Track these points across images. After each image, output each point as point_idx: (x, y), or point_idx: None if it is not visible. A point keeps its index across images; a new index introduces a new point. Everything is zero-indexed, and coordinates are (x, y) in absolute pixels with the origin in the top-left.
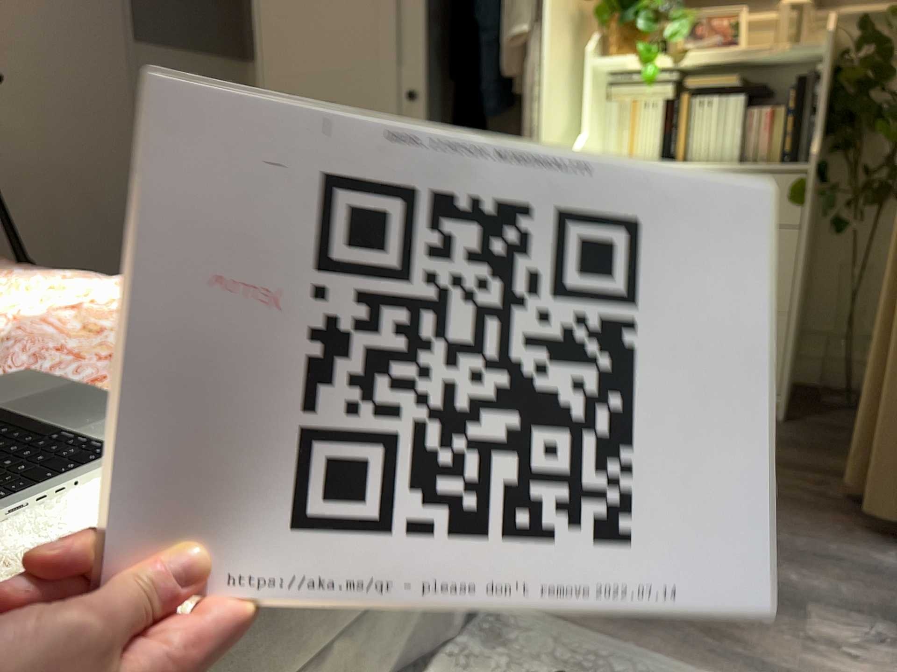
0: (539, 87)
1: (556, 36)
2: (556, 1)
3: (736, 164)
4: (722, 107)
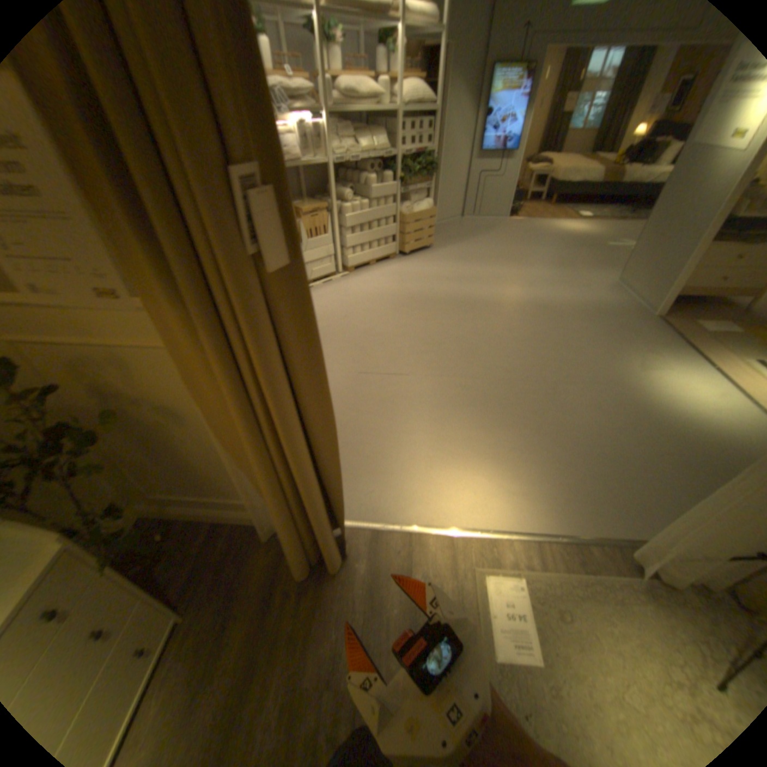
0: None
1: None
2: None
3: None
4: None
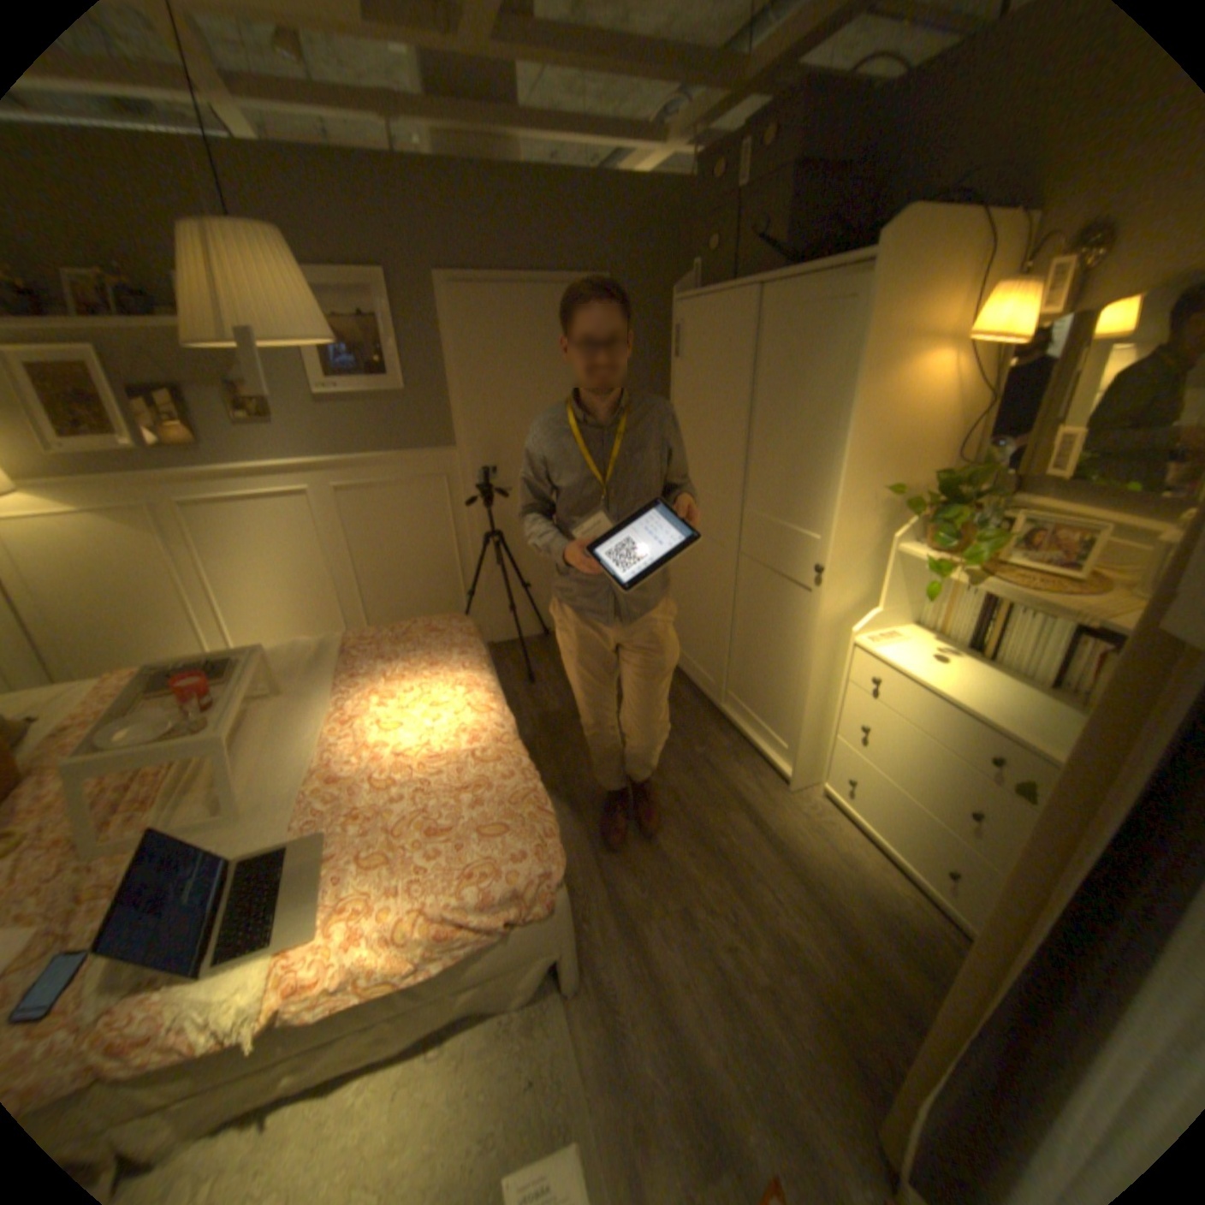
0: (828, 570)
1: (850, 530)
2: (856, 500)
3: (1038, 691)
4: (1045, 625)
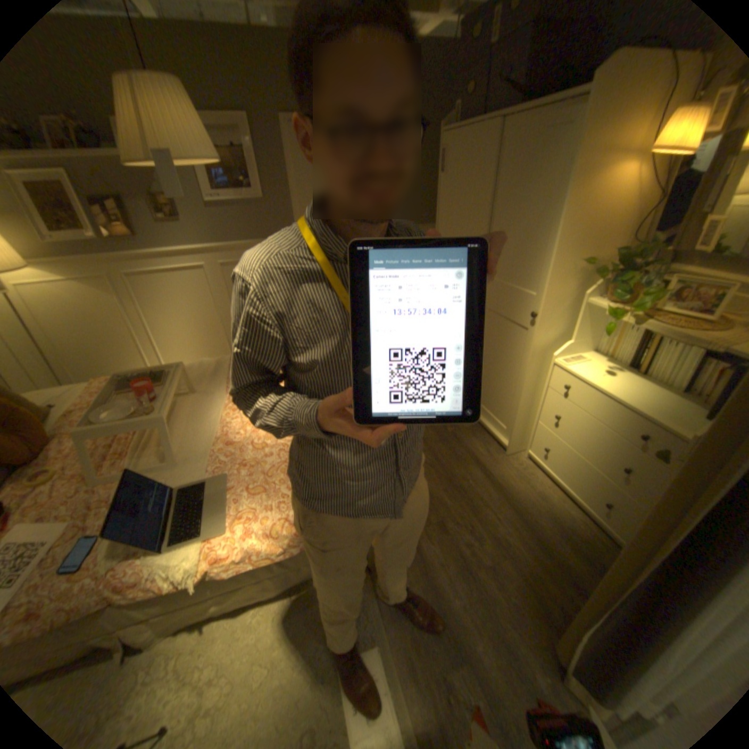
0: (539, 315)
1: (556, 288)
2: (562, 268)
3: (674, 394)
4: (684, 351)
